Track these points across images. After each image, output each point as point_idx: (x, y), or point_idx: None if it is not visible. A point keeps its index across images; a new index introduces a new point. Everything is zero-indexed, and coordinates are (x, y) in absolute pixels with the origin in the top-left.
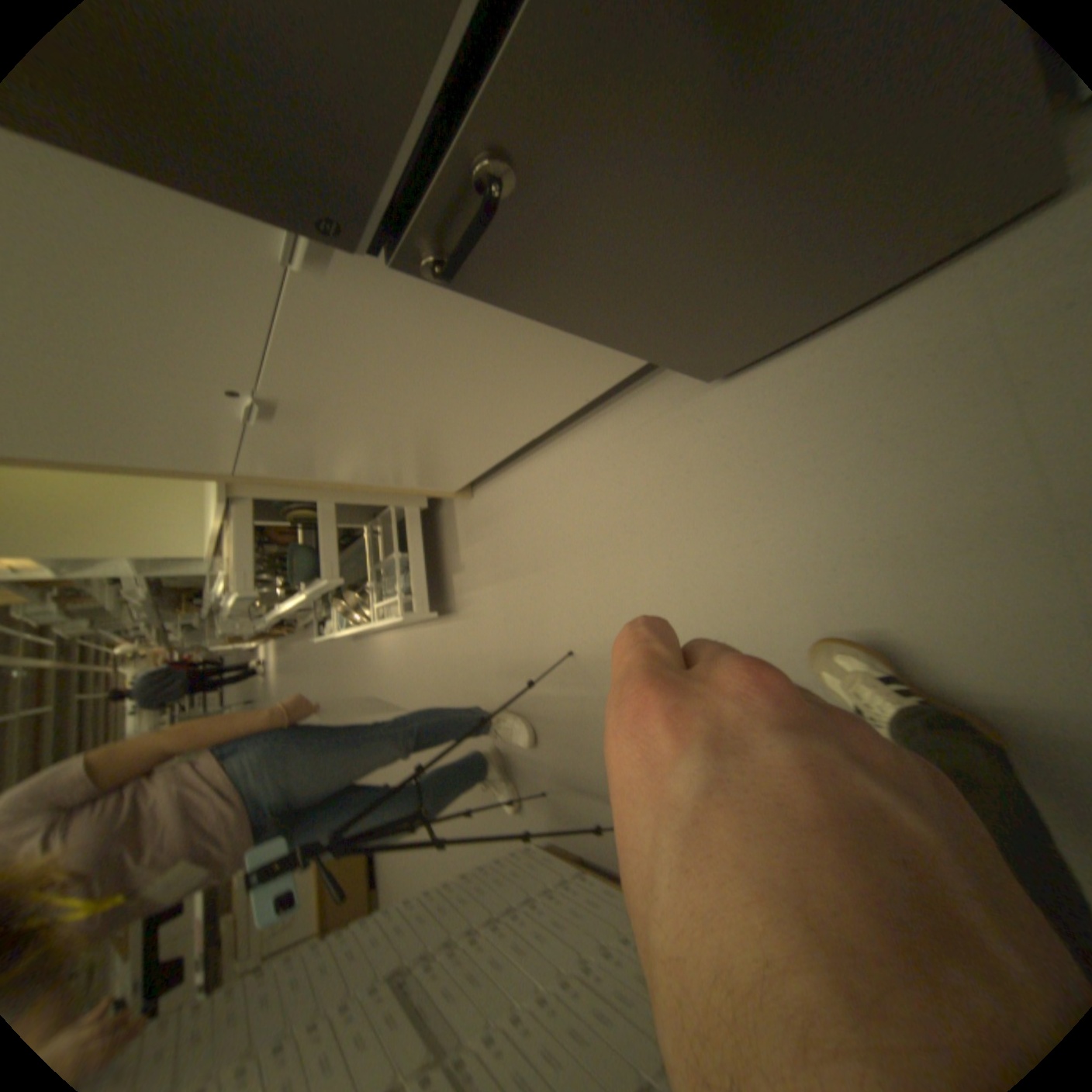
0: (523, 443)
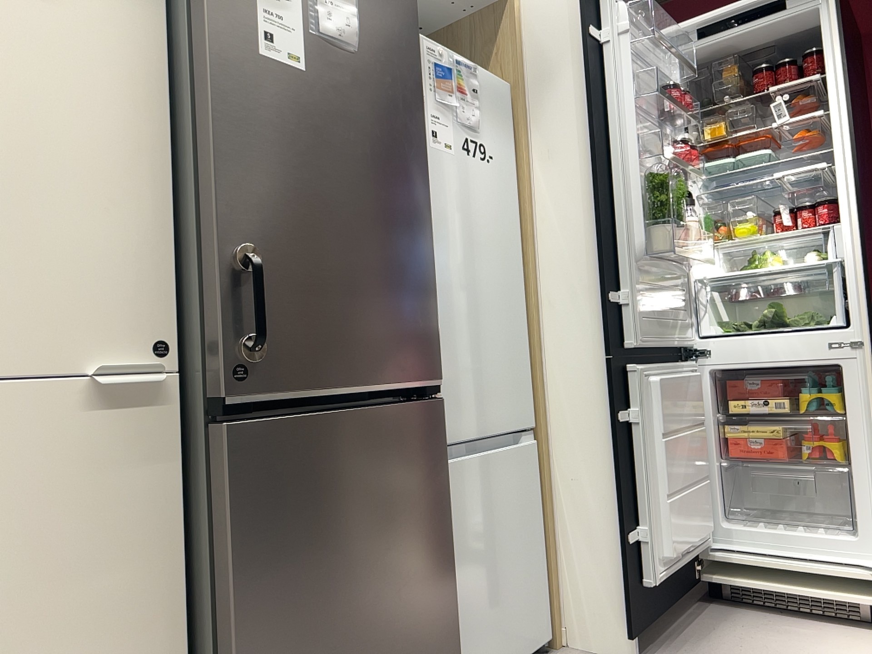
0: None
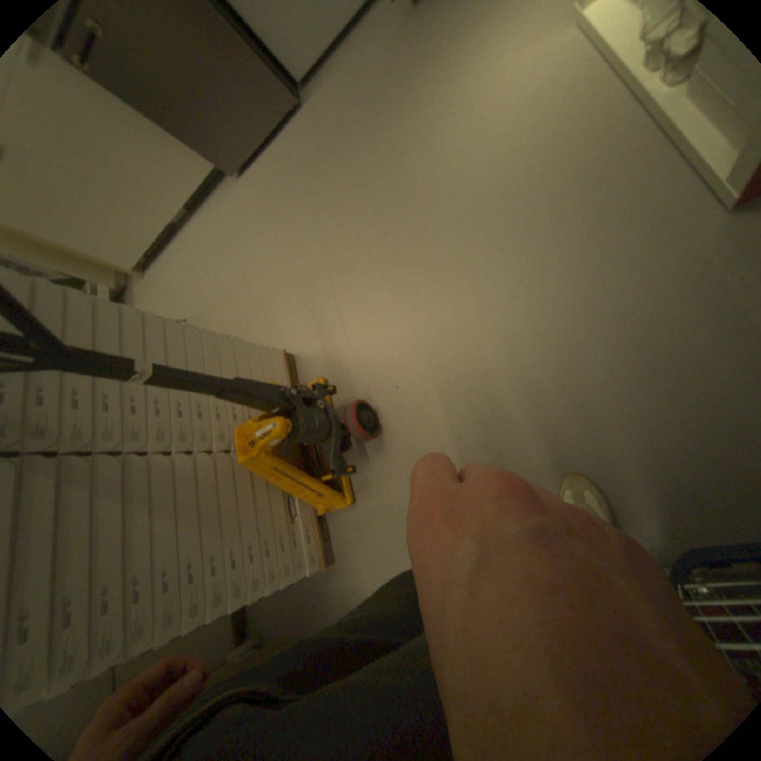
0: (162, 226)
